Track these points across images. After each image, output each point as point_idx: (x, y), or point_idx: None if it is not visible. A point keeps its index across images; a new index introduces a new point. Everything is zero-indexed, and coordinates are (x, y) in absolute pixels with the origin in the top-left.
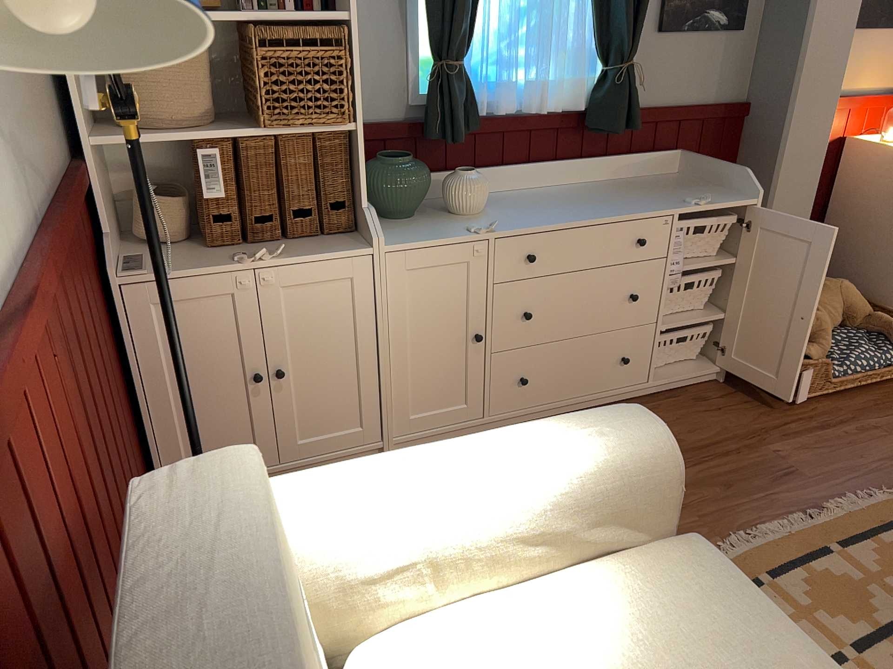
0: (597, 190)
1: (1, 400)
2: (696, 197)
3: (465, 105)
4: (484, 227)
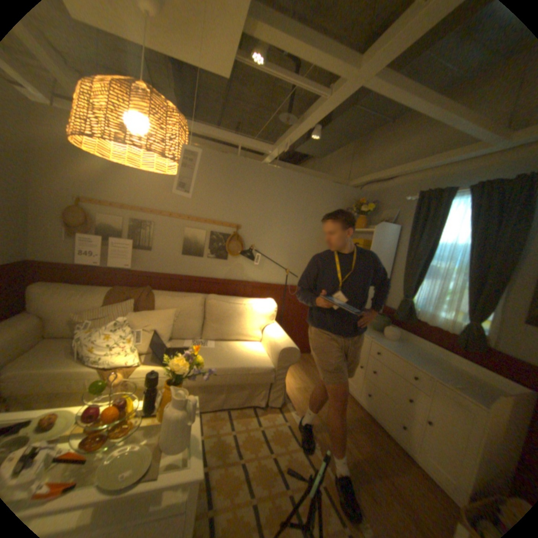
0: (451, 368)
1: (258, 289)
2: (464, 388)
3: (406, 311)
4: (374, 338)
